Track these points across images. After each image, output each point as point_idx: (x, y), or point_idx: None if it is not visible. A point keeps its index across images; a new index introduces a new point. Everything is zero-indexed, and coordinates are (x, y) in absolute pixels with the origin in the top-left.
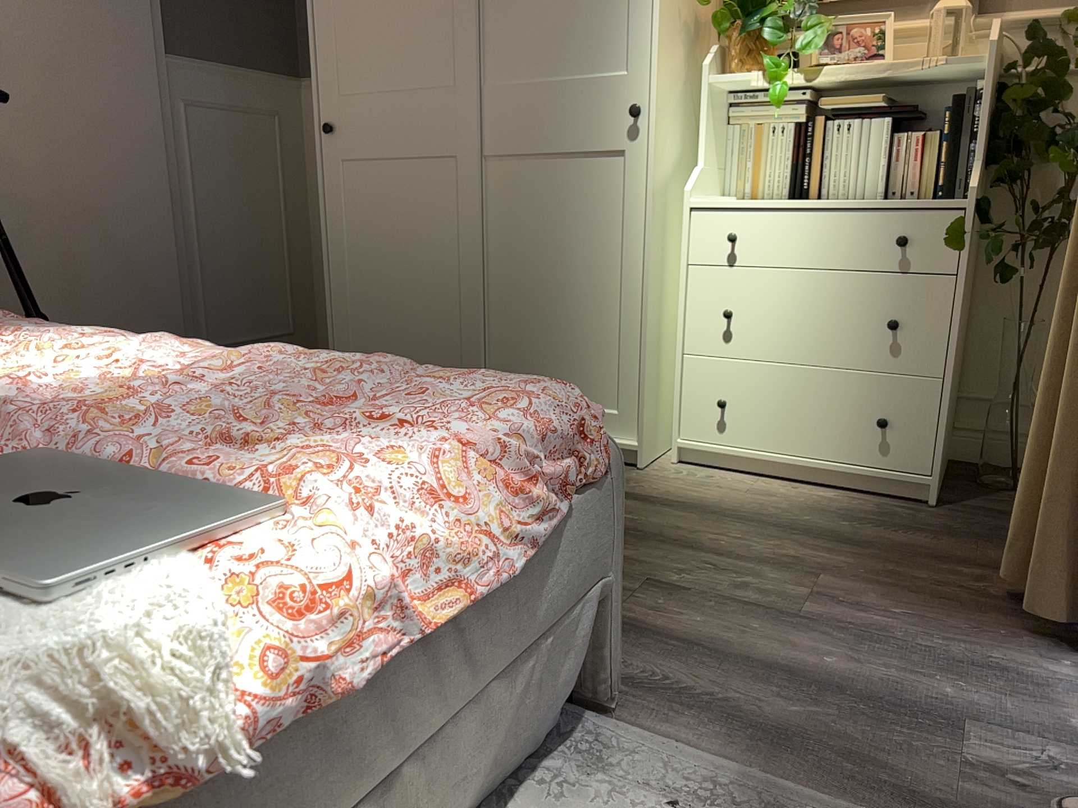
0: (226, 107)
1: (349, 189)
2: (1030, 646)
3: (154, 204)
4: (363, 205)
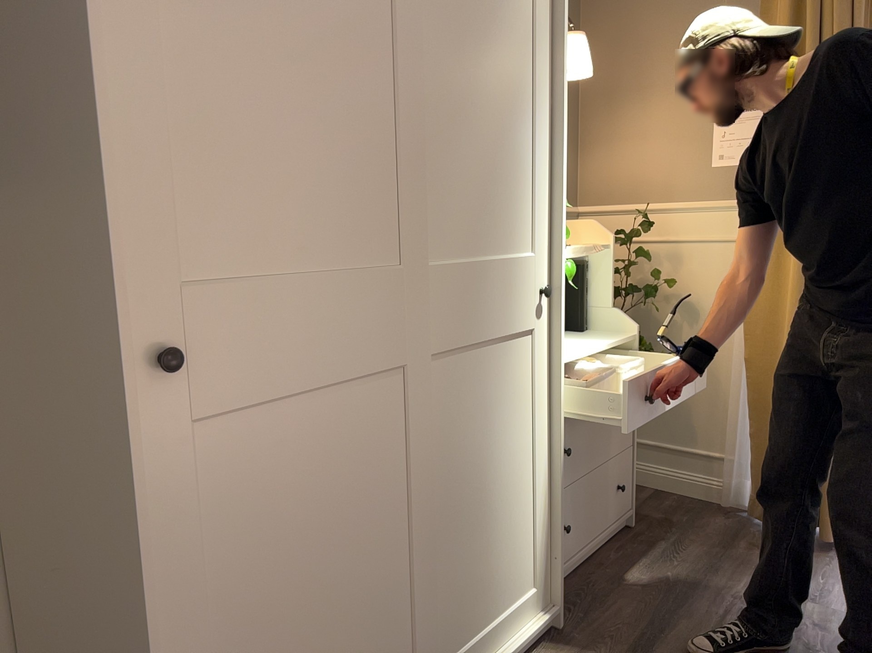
0: None
1: (209, 473)
2: (828, 555)
3: None
4: (245, 493)
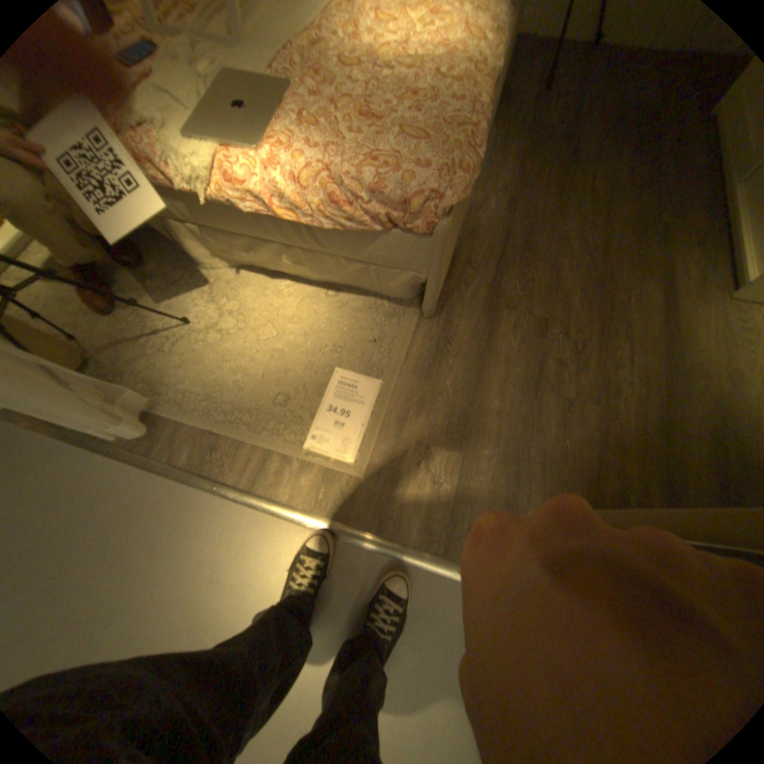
0: None
1: None
2: None
3: None
4: None
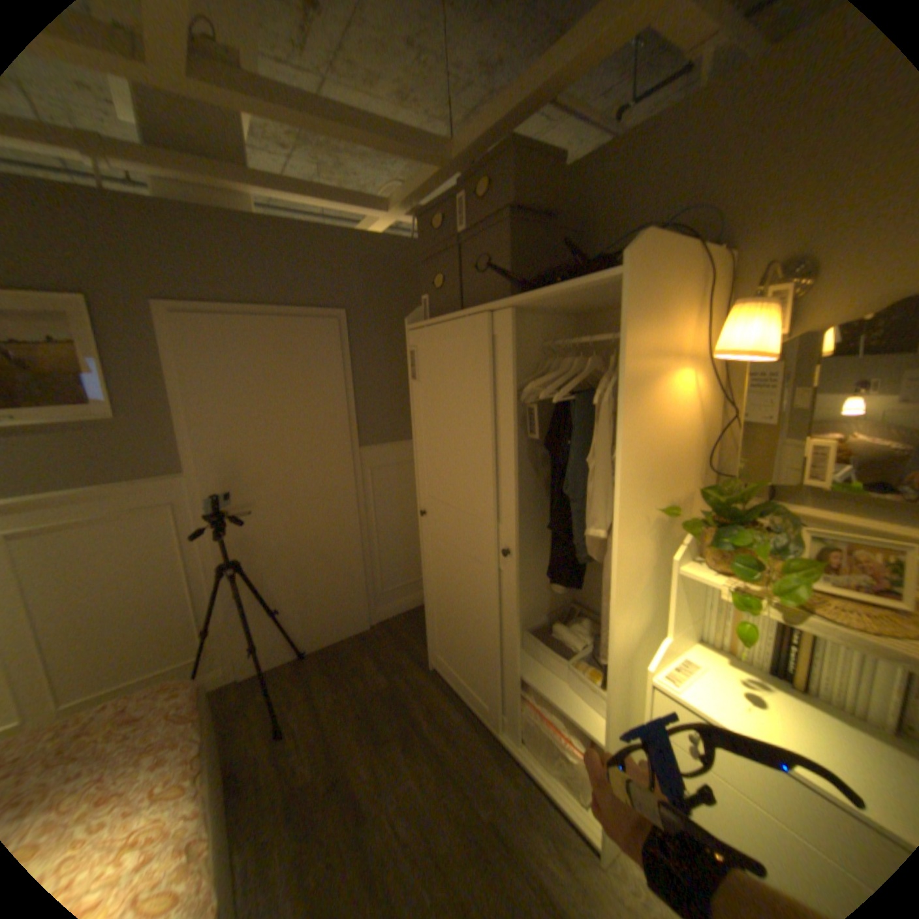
0: (394, 465)
1: (433, 550)
2: None
3: (347, 530)
4: (440, 563)
